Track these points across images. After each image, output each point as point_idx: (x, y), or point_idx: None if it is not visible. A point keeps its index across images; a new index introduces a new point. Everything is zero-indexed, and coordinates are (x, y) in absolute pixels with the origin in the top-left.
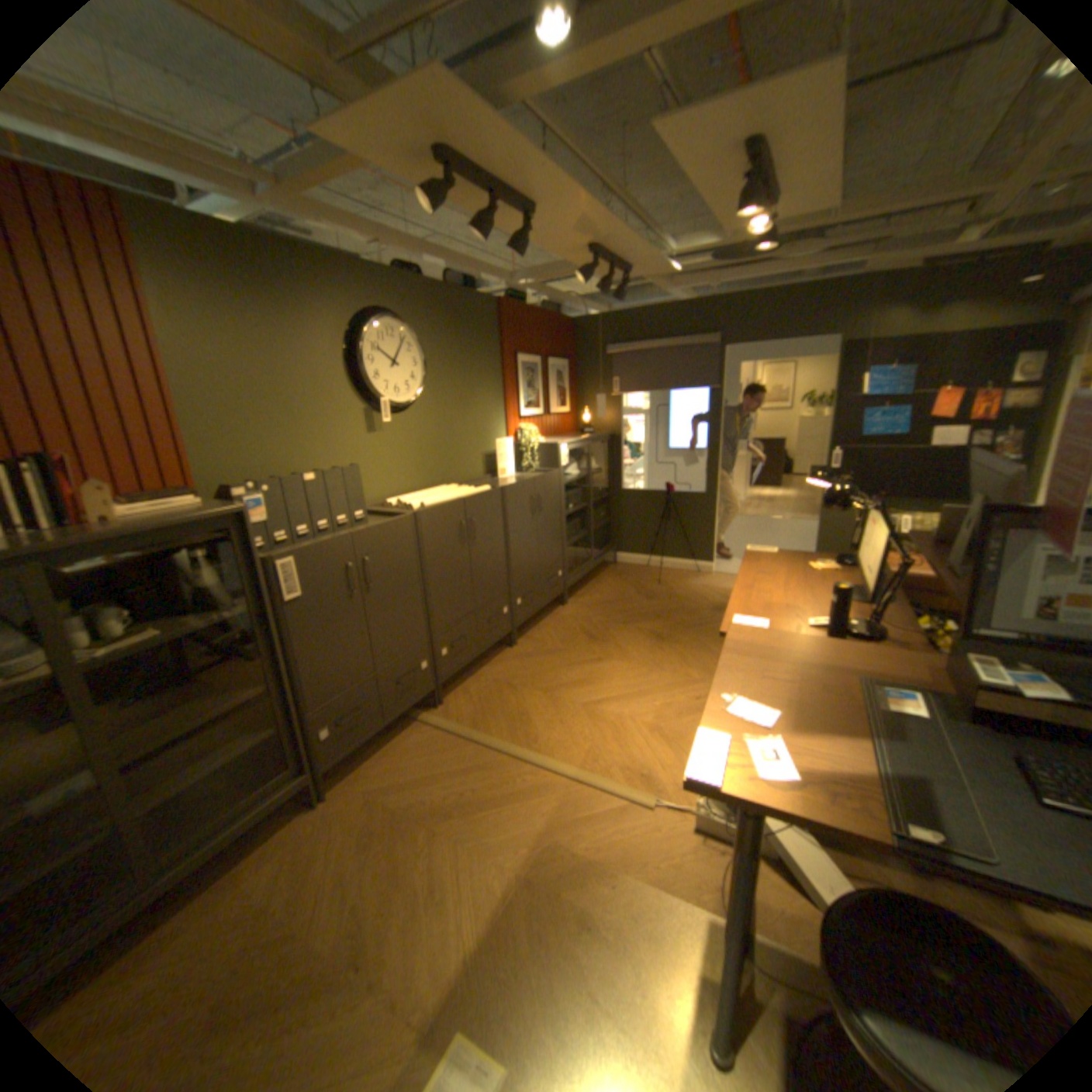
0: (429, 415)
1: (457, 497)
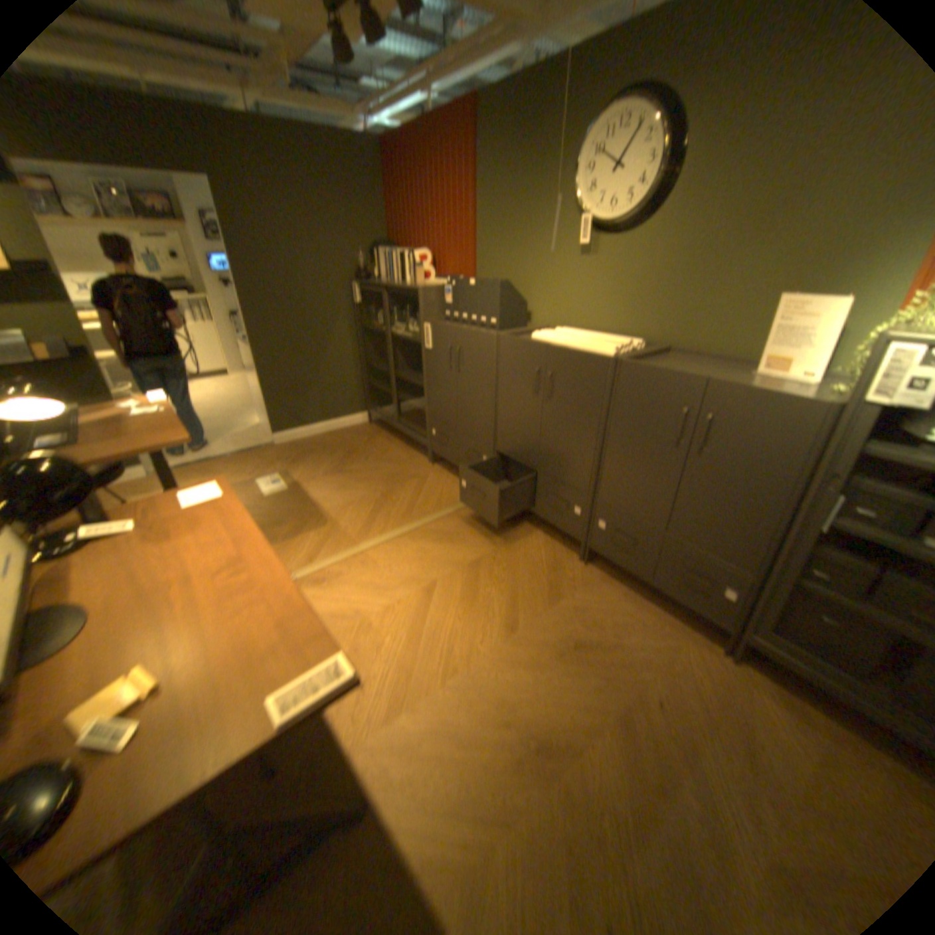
0: (669, 235)
1: (564, 343)
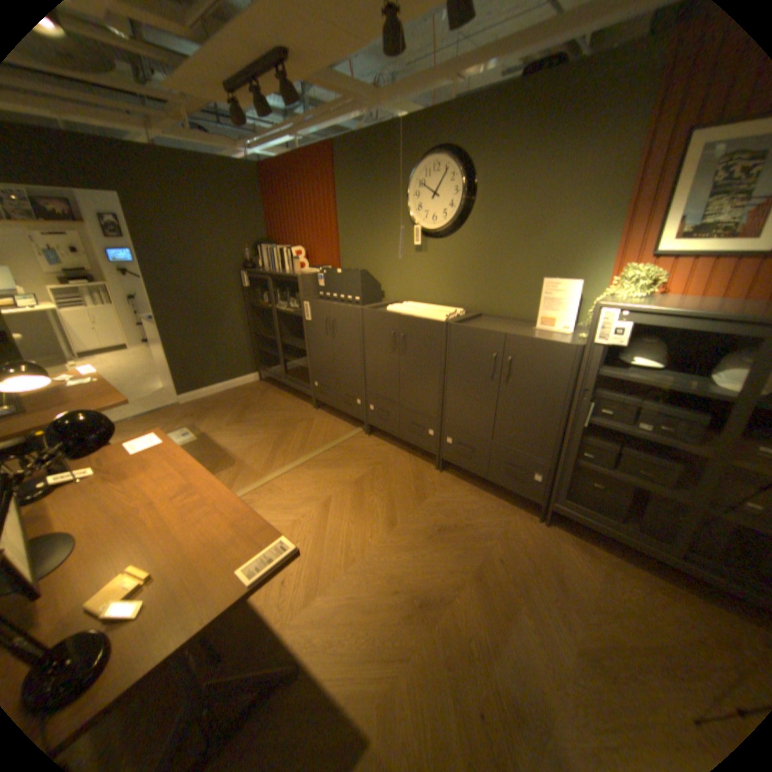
0: (472, 240)
1: (410, 314)
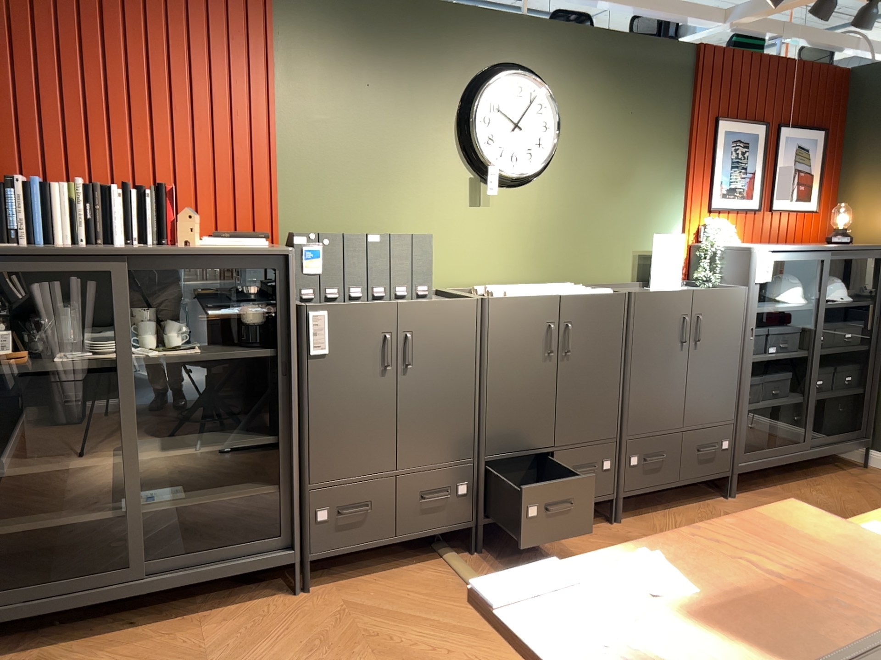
0: (557, 192)
1: (556, 293)
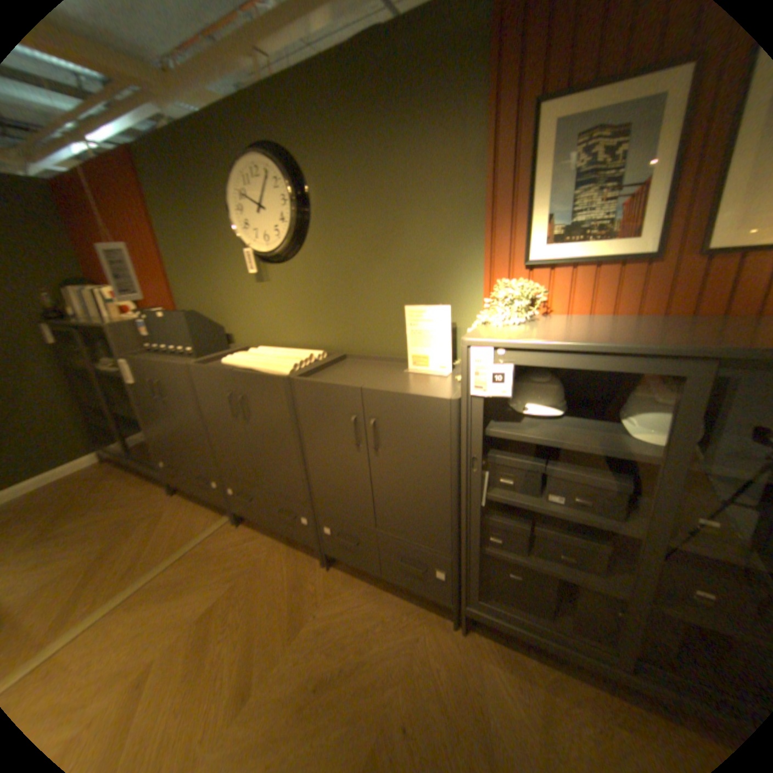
0: (317, 263)
1: (248, 366)
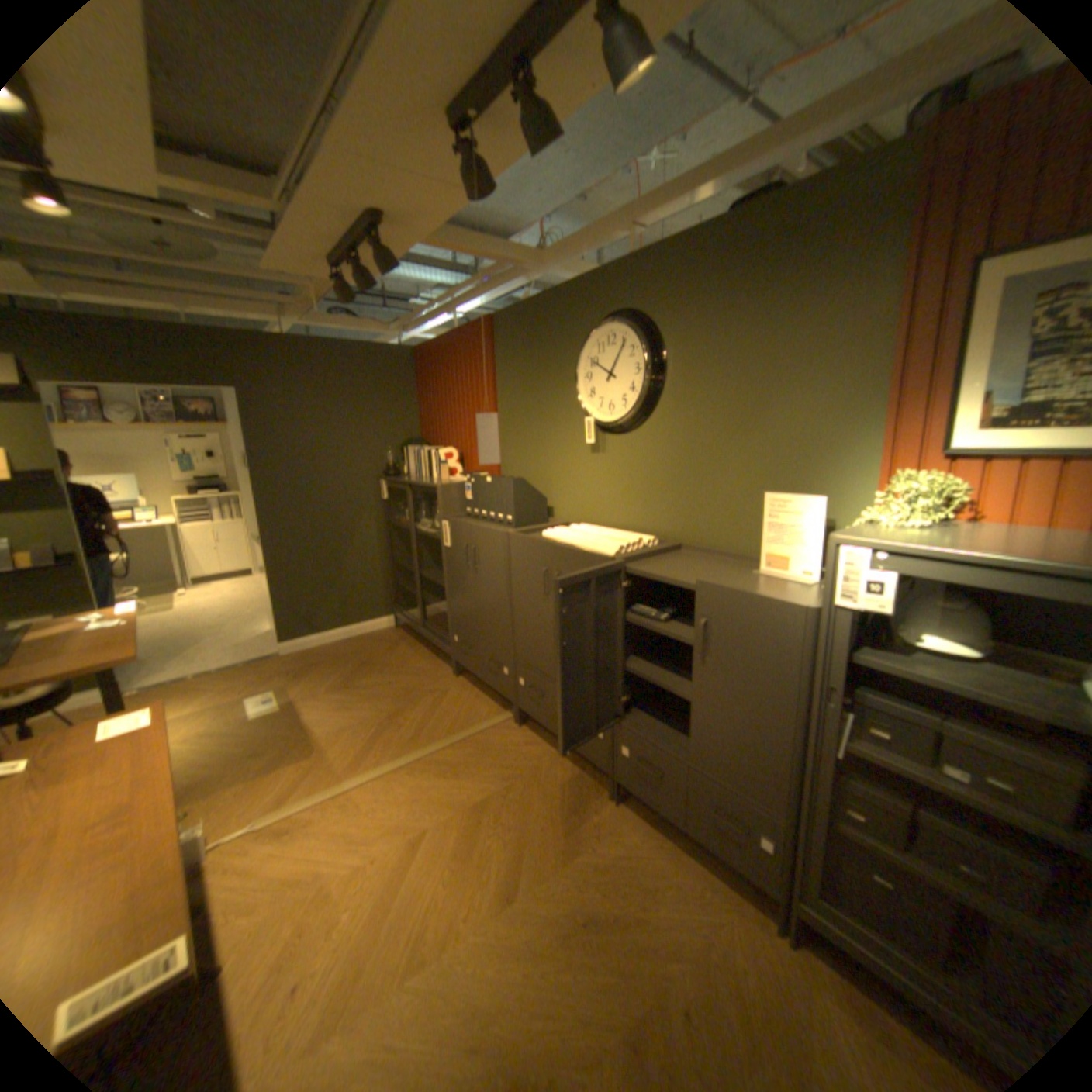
0: (665, 437)
1: (570, 542)
